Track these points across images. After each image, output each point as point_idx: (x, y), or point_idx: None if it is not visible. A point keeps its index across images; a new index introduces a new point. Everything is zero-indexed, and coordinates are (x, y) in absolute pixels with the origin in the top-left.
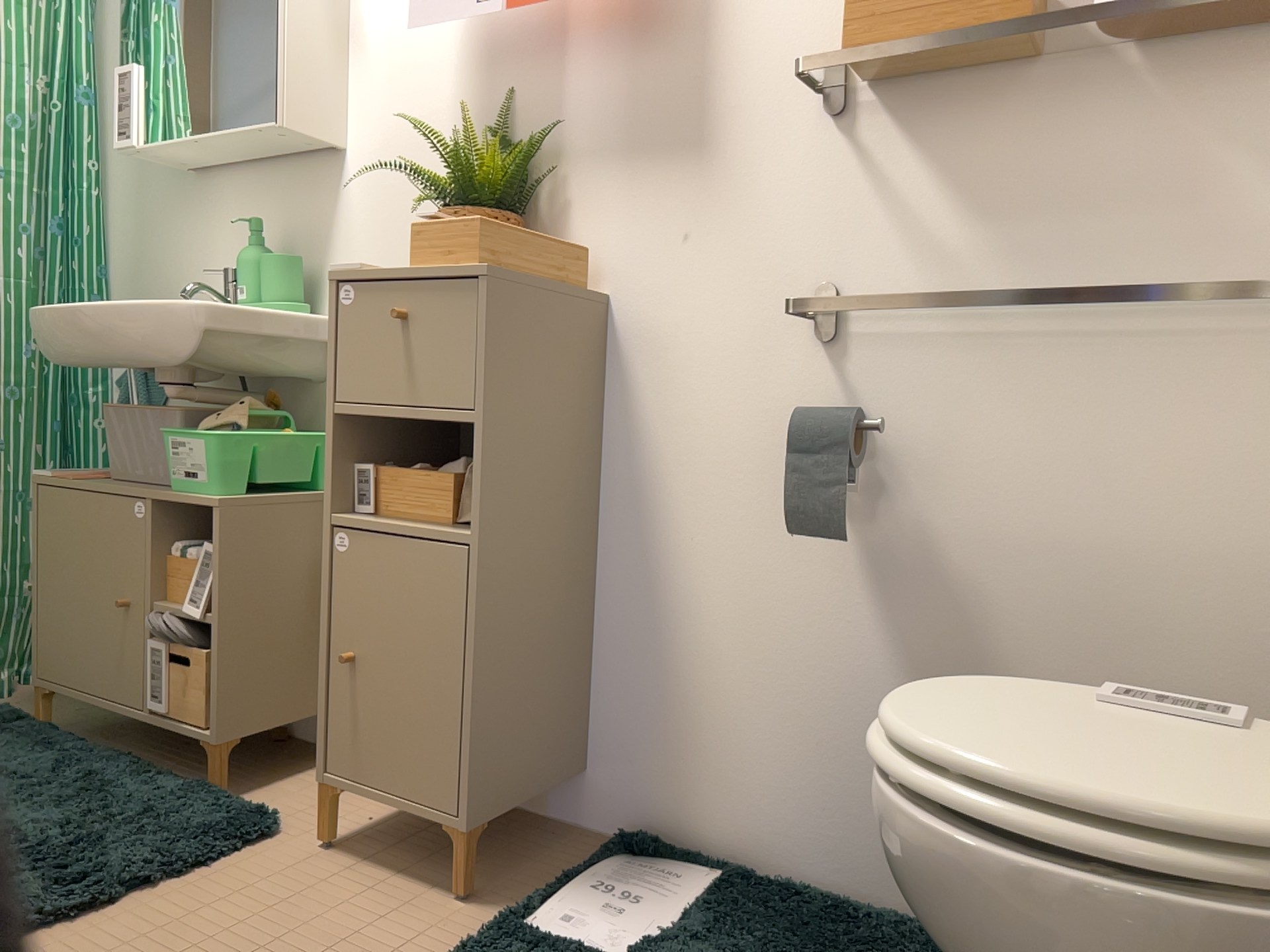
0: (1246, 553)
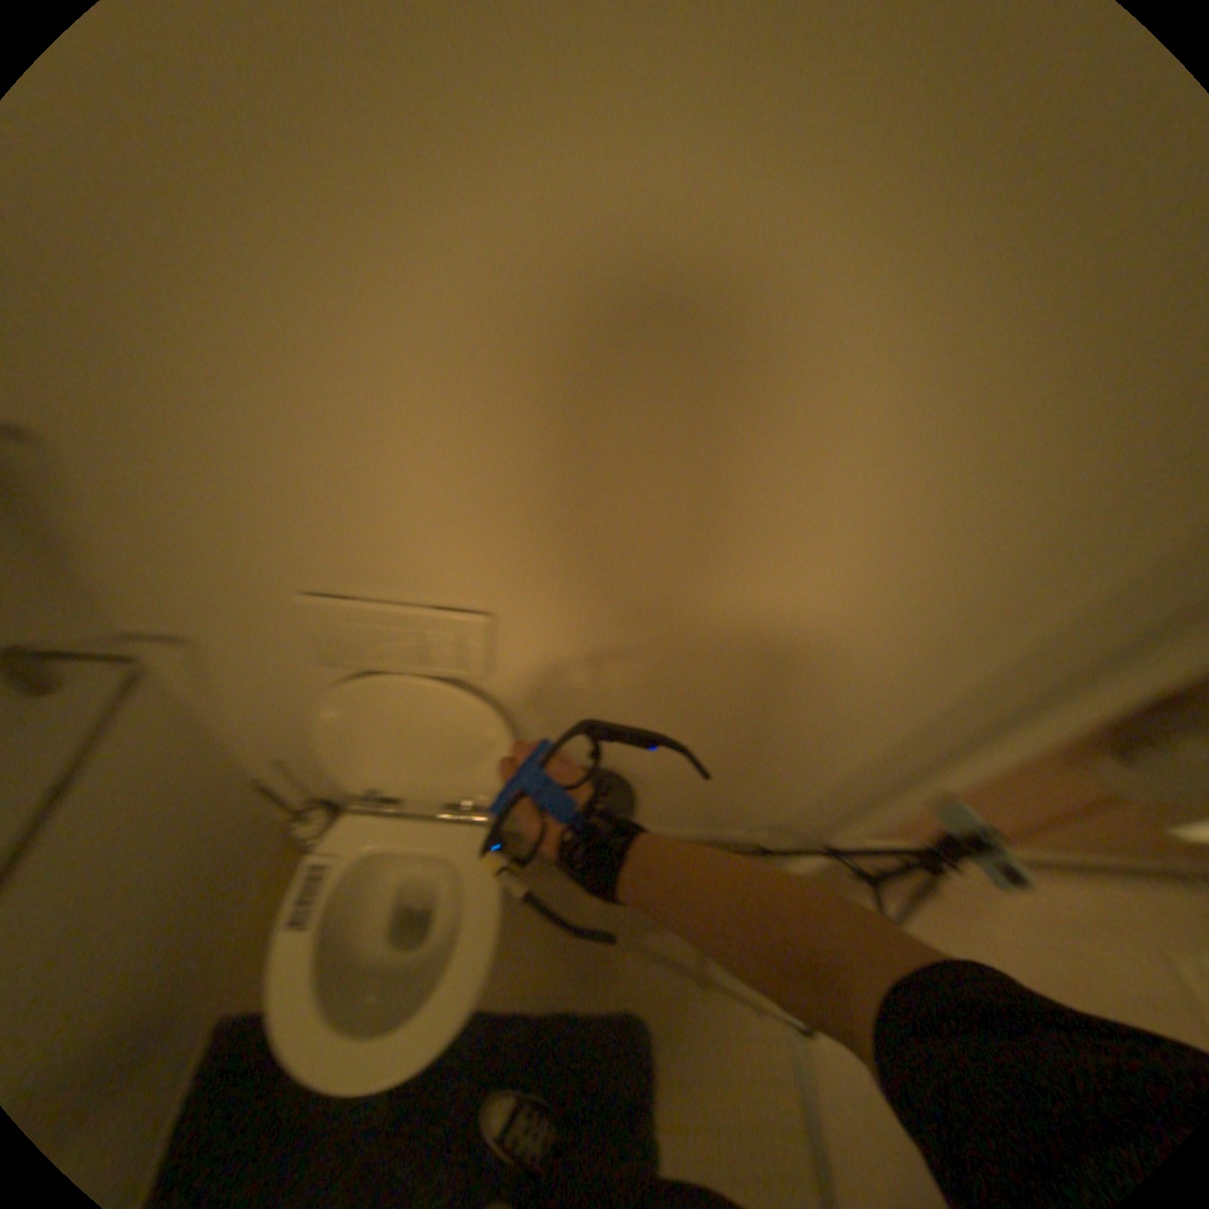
0: (129, 818)
